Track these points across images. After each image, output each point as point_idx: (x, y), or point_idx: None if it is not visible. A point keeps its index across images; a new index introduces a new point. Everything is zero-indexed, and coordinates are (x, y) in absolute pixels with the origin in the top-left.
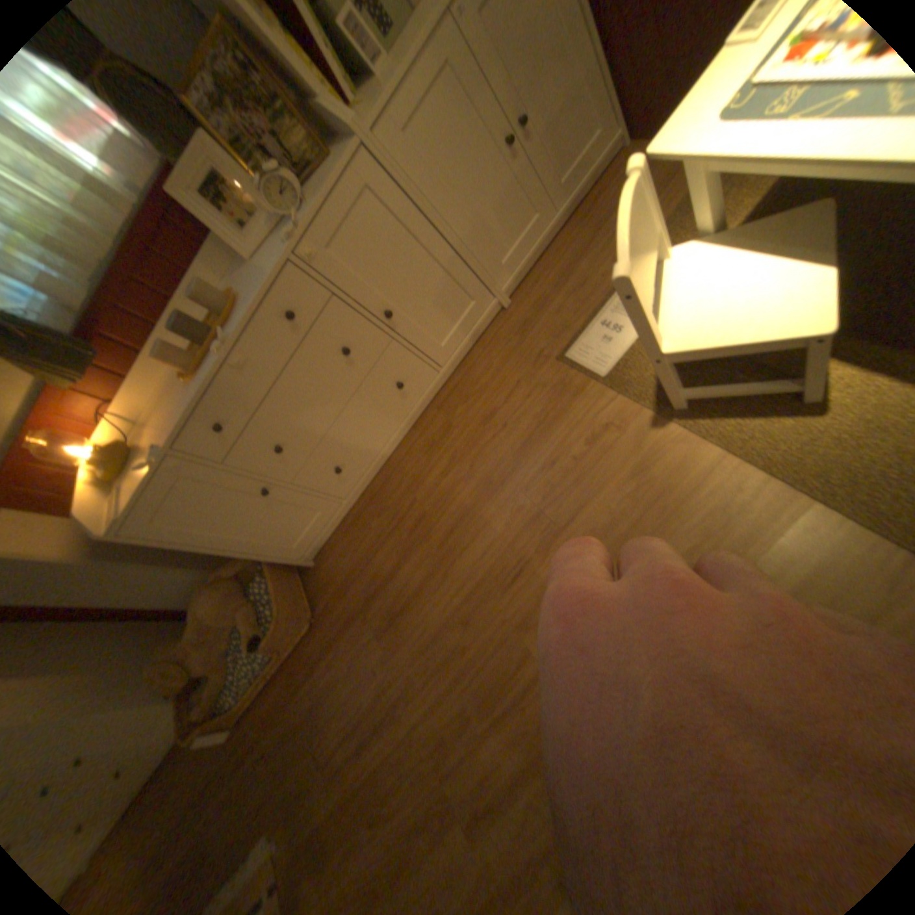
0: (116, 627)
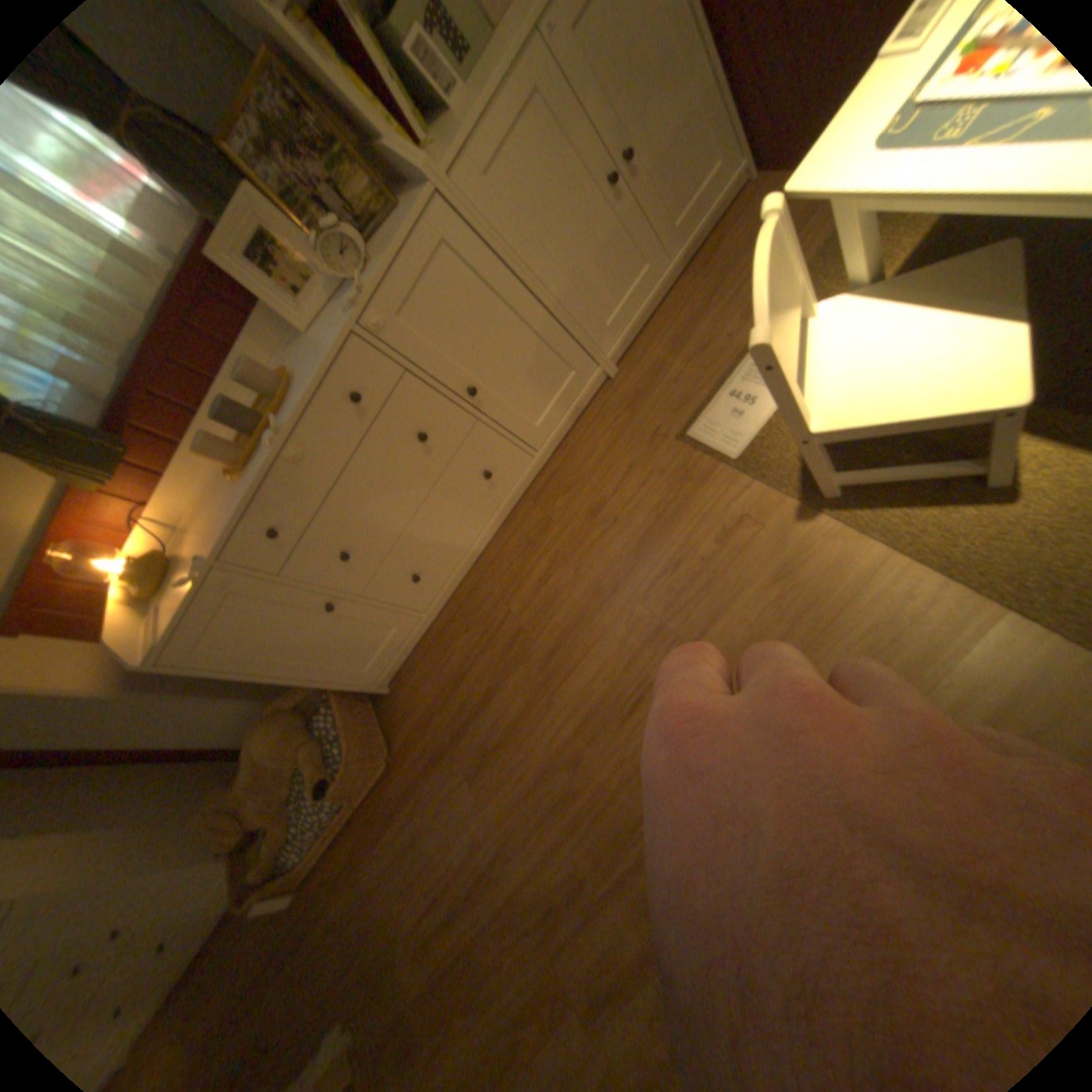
0: (157, 771)
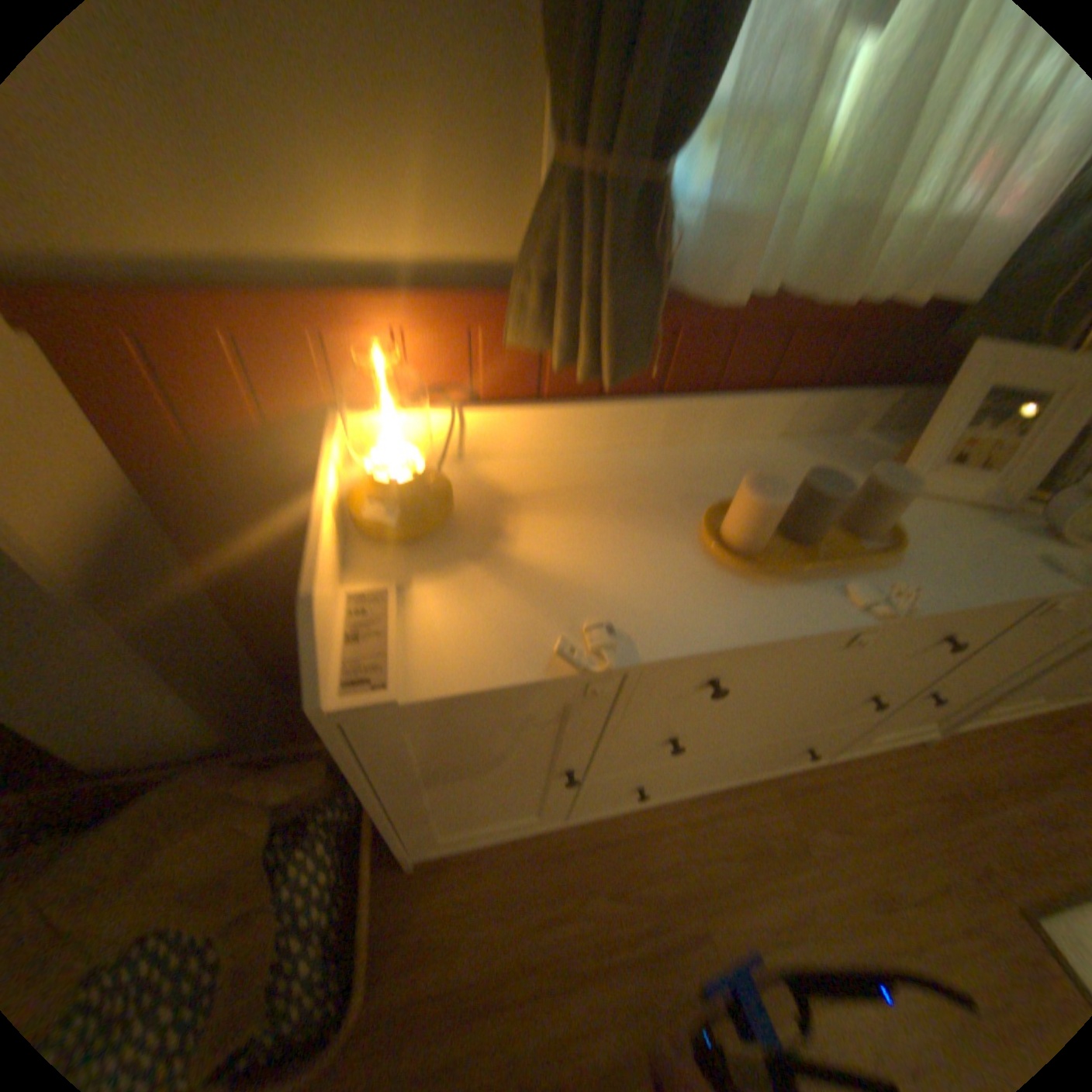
0: None
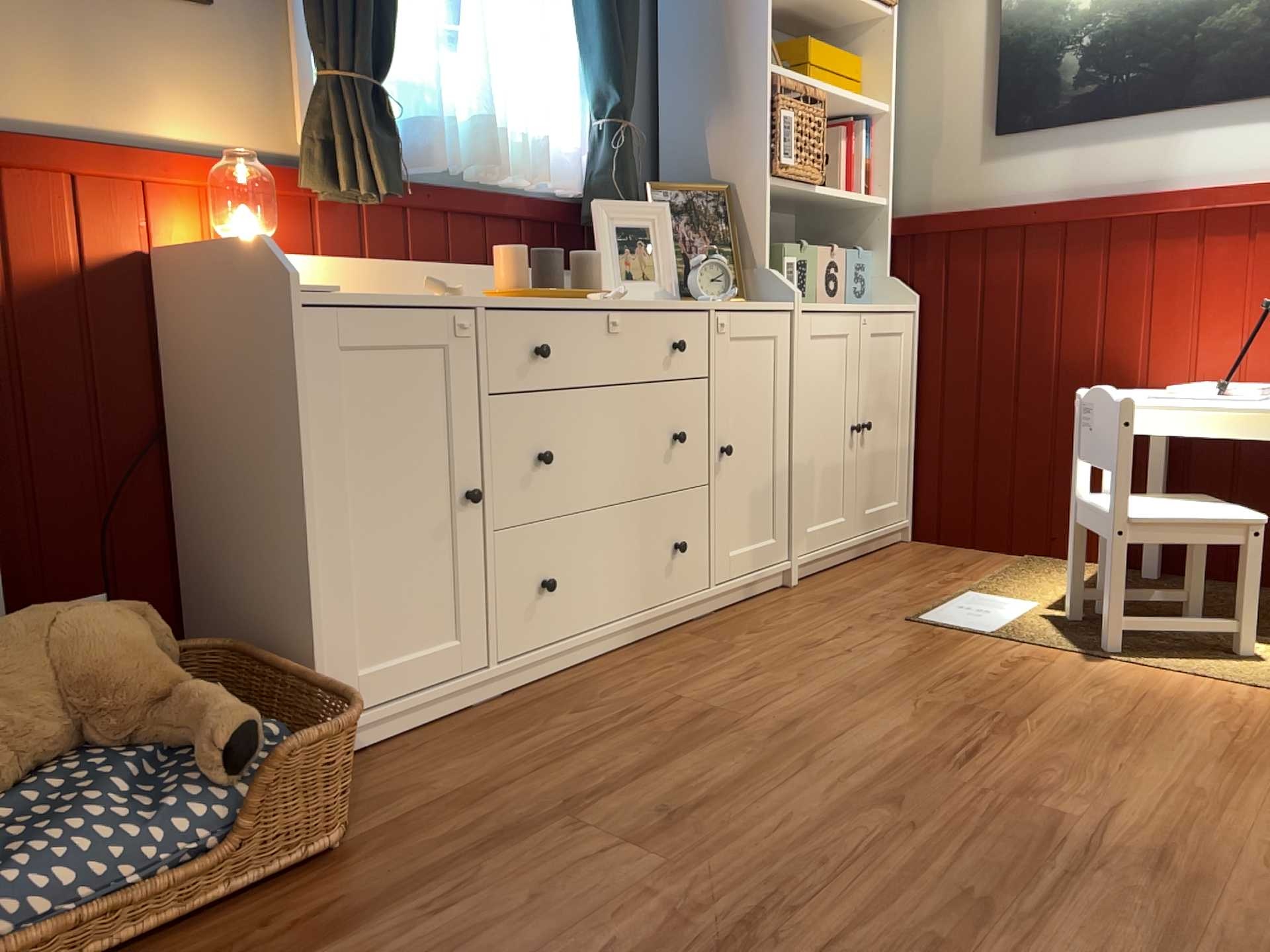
0: None
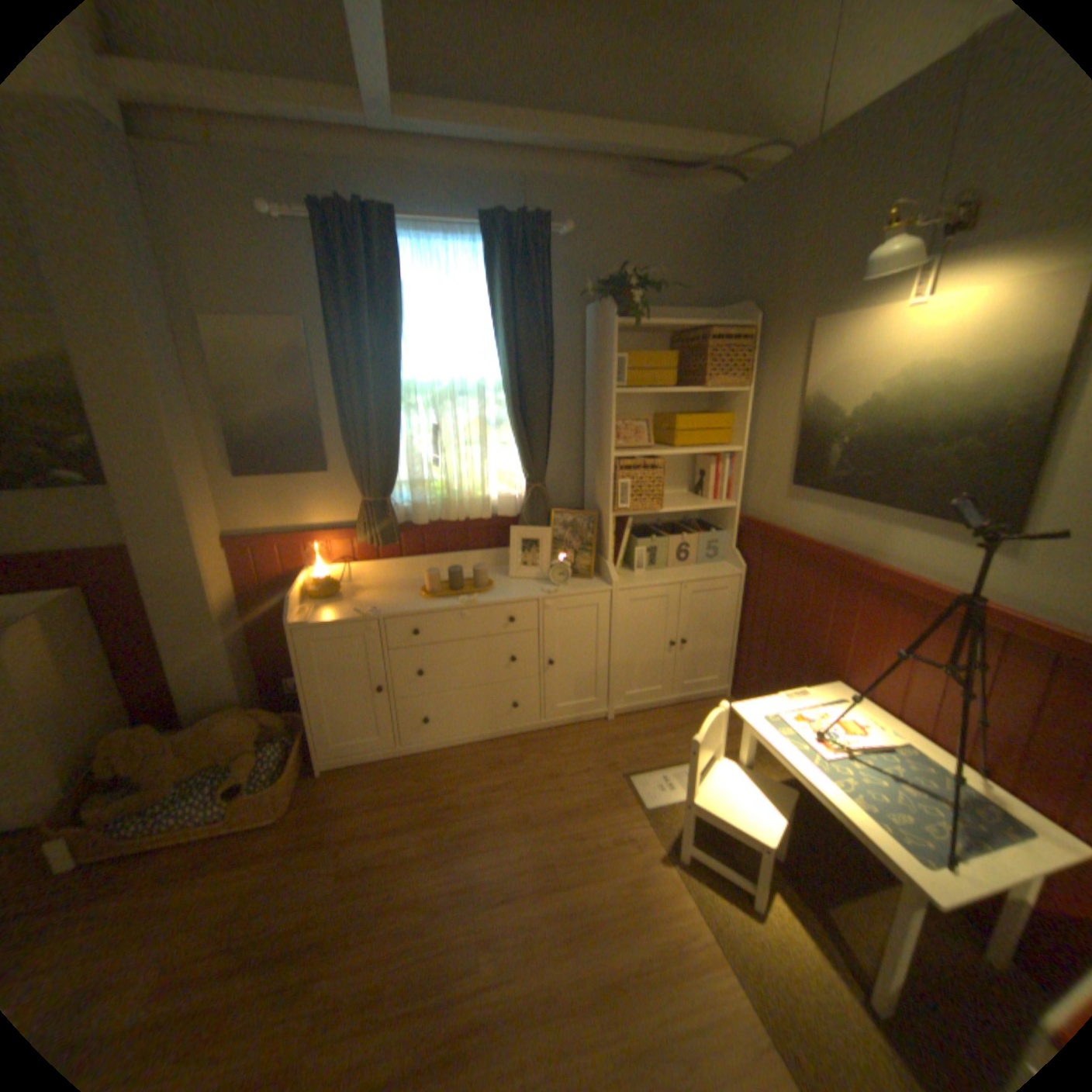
0: (106, 687)
